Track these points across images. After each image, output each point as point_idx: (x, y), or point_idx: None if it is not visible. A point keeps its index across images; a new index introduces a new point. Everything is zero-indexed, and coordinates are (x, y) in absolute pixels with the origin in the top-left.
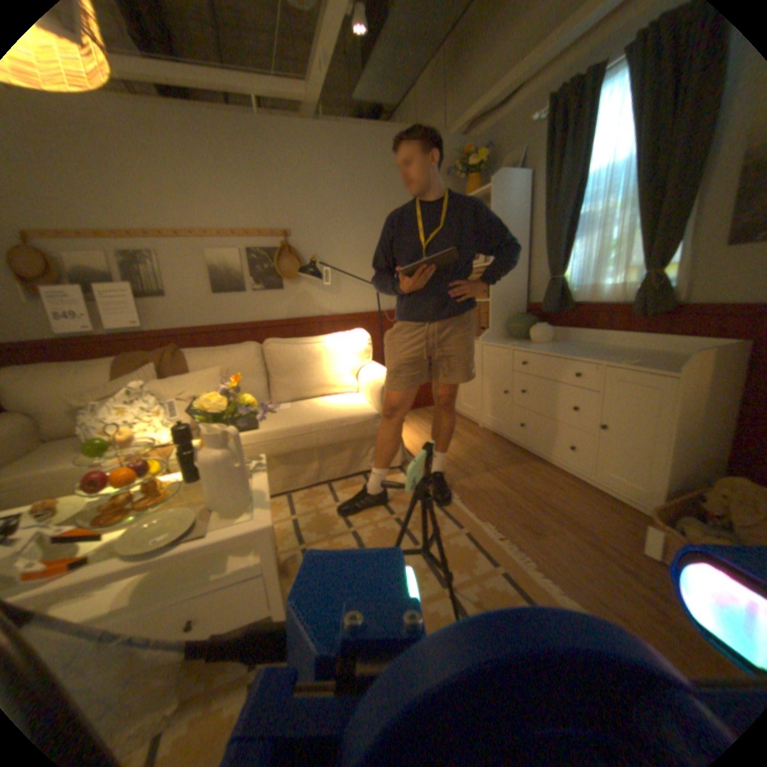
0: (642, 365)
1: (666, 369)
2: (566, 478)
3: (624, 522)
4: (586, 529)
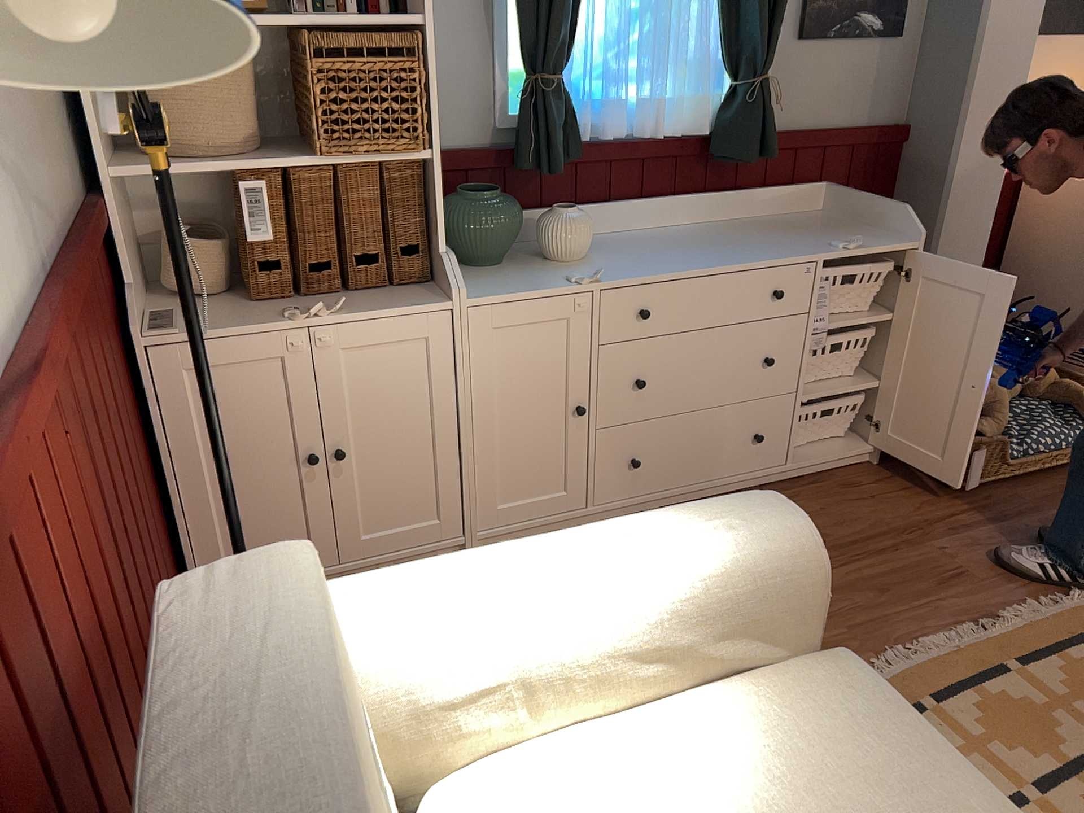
0: (858, 245)
1: (885, 241)
2: None
3: (877, 486)
4: (915, 524)
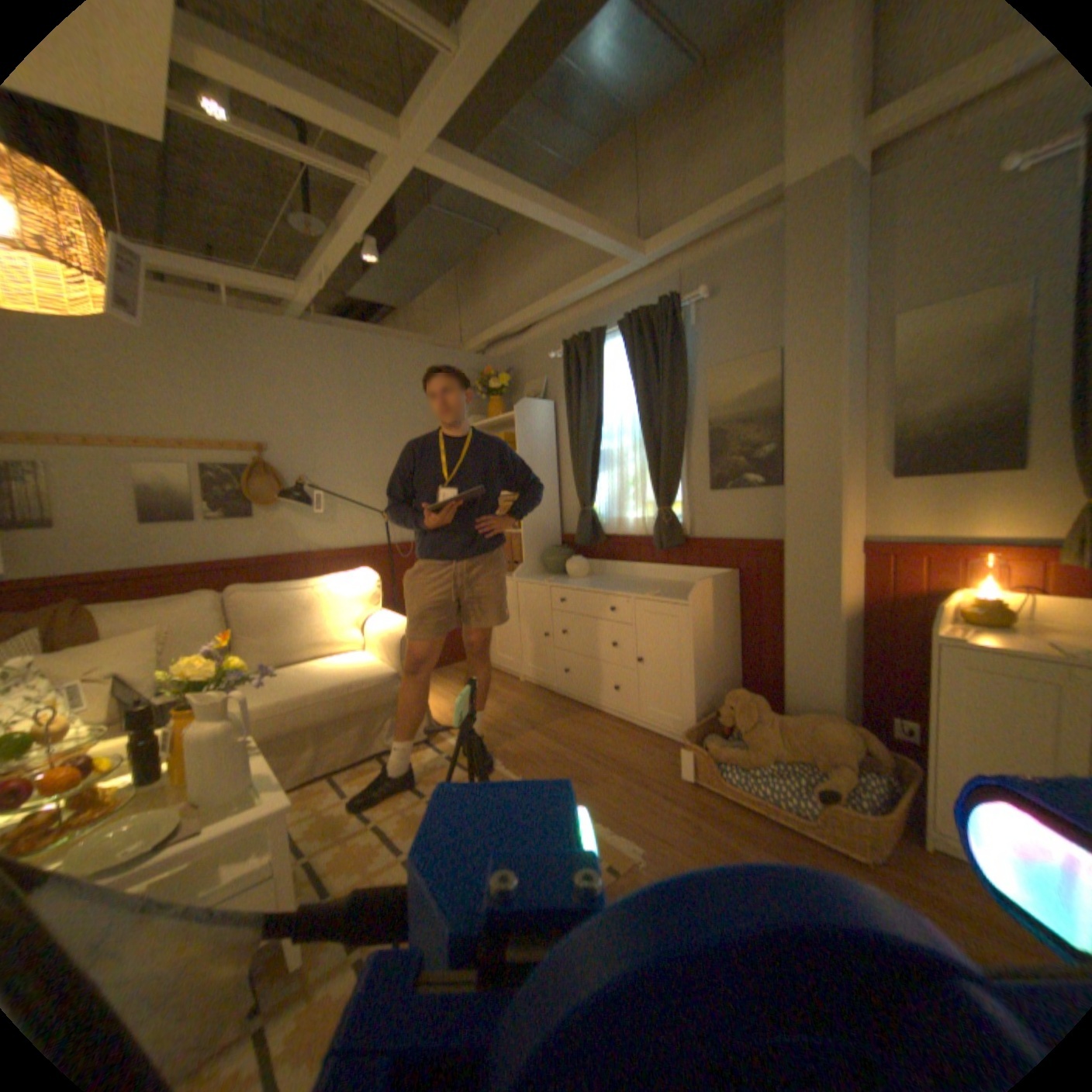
0: (661, 596)
1: (679, 598)
2: (614, 723)
3: (666, 755)
4: (632, 769)
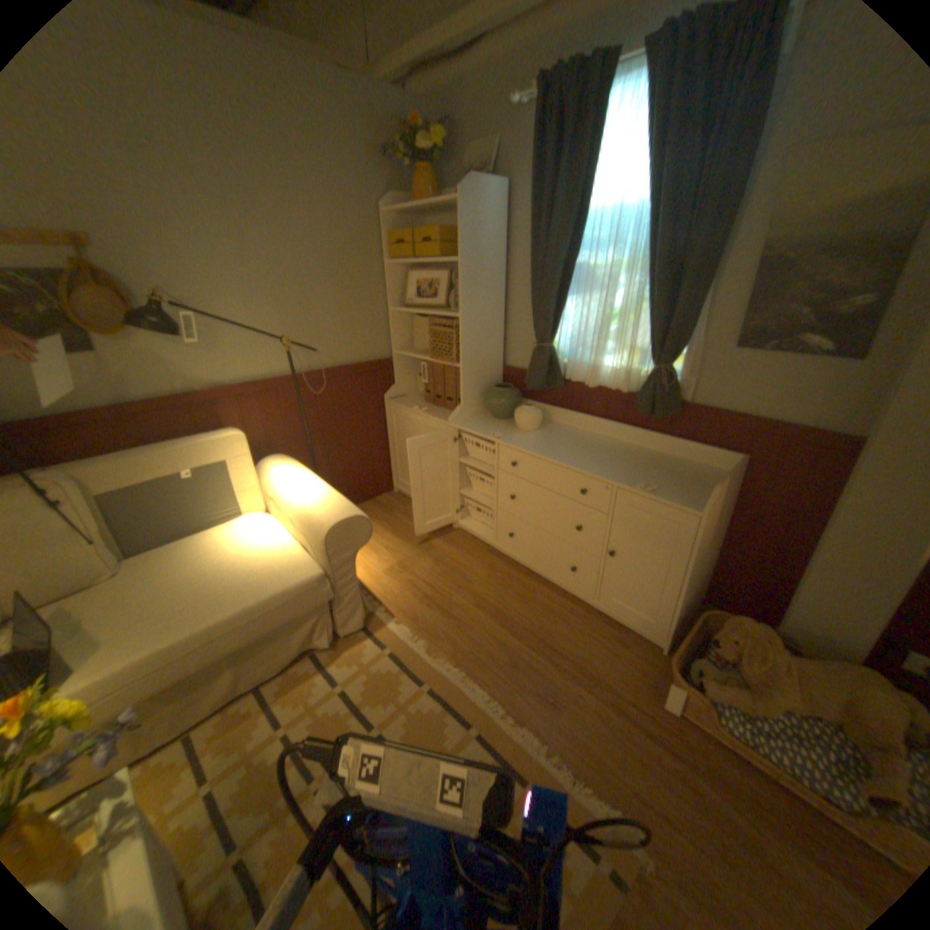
0: (657, 492)
1: (684, 501)
2: (566, 601)
3: (633, 658)
4: (601, 681)
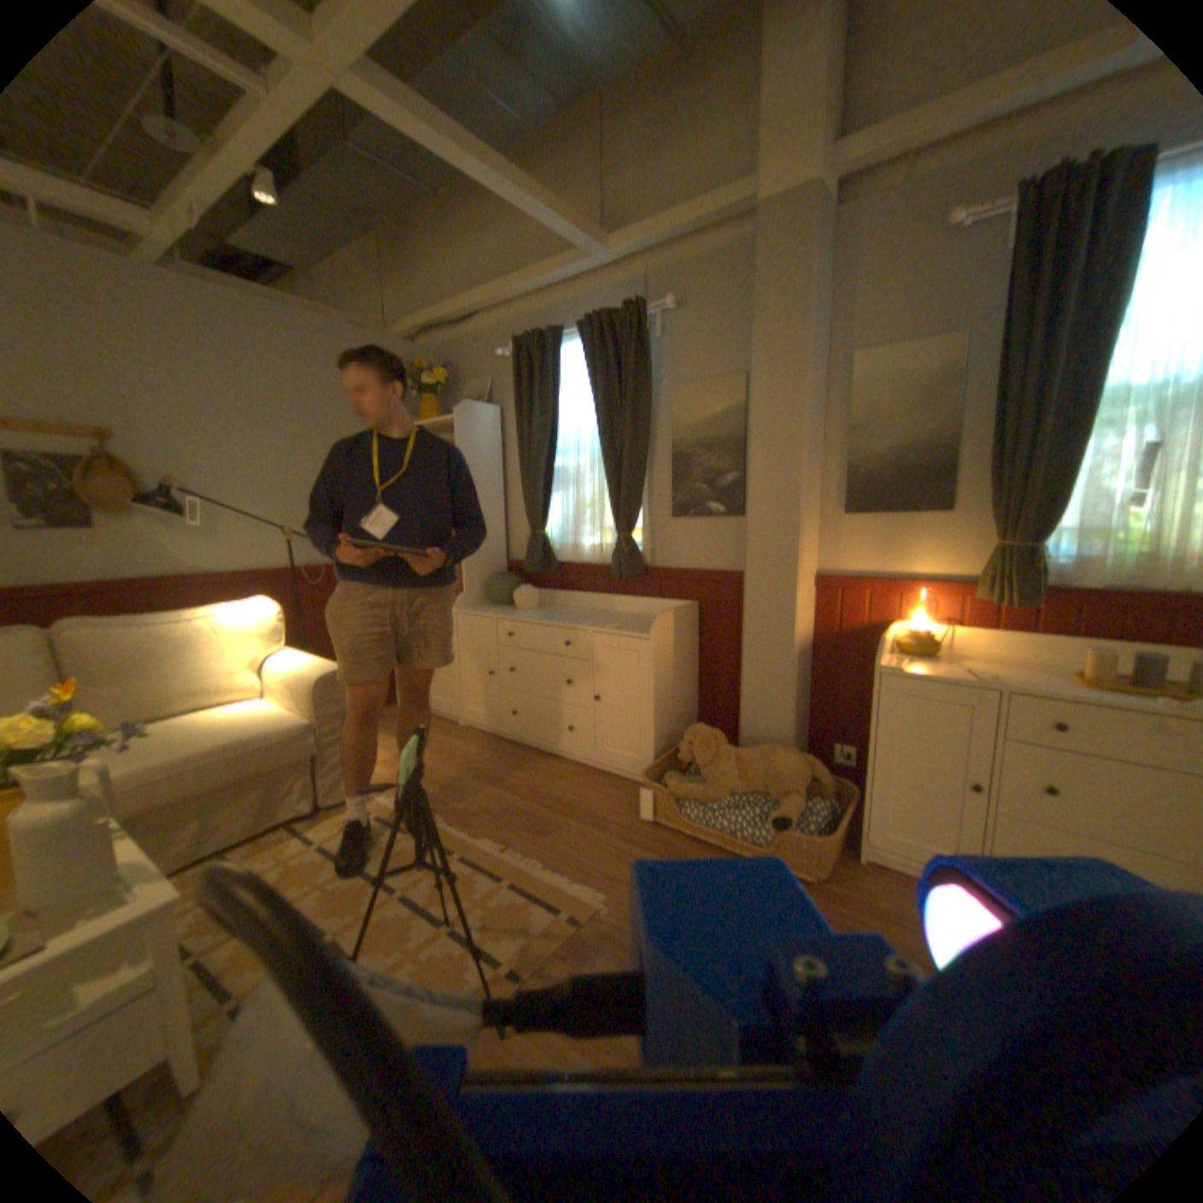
0: (620, 629)
1: (639, 631)
2: (567, 766)
3: (623, 796)
4: (589, 813)
